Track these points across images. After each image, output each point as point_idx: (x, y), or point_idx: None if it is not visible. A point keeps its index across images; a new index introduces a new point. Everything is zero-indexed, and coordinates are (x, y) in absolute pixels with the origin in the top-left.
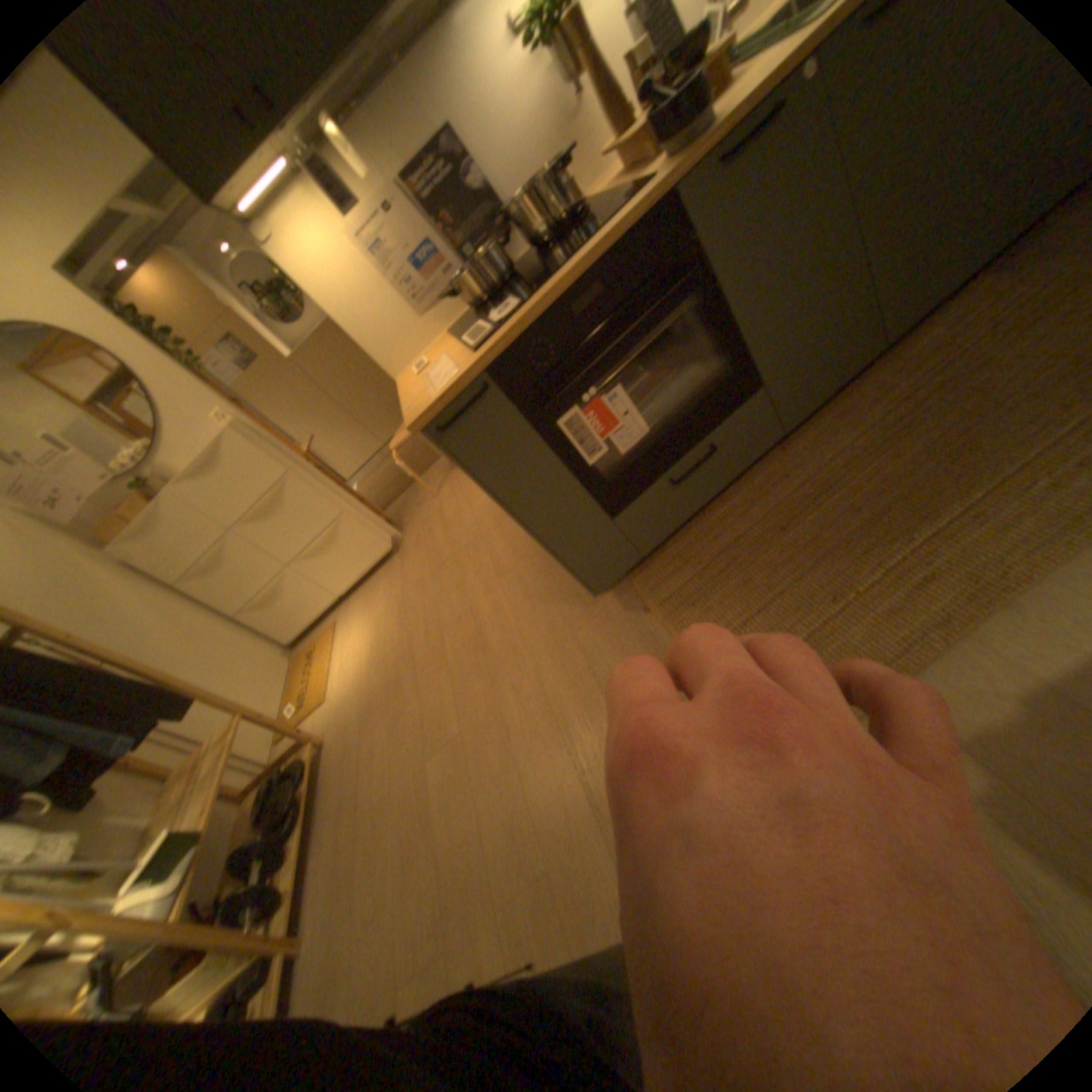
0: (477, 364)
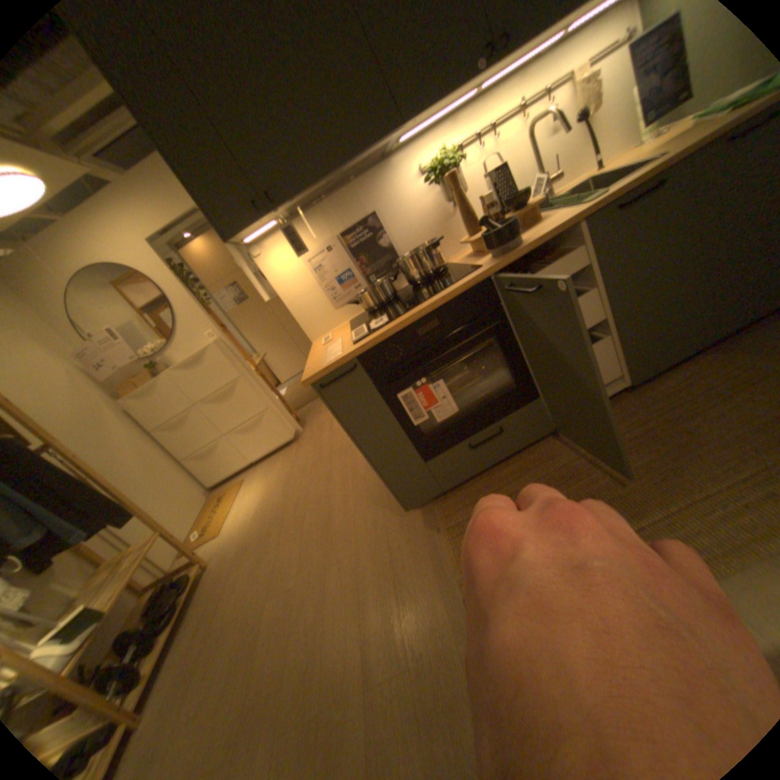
0: (351, 354)
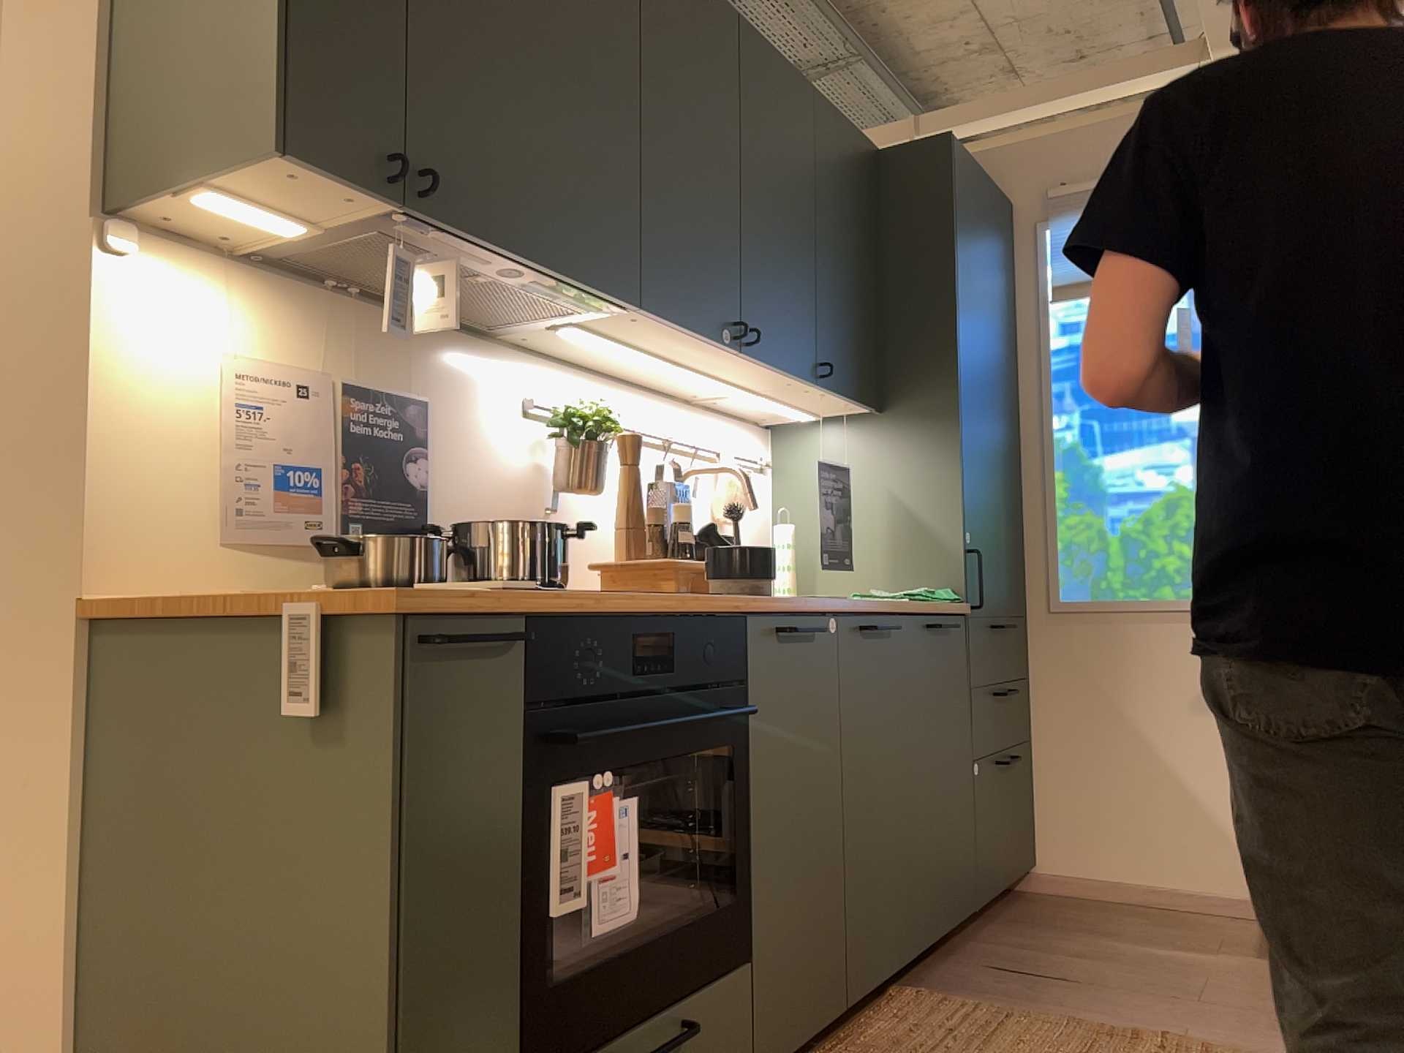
0: (529, 601)
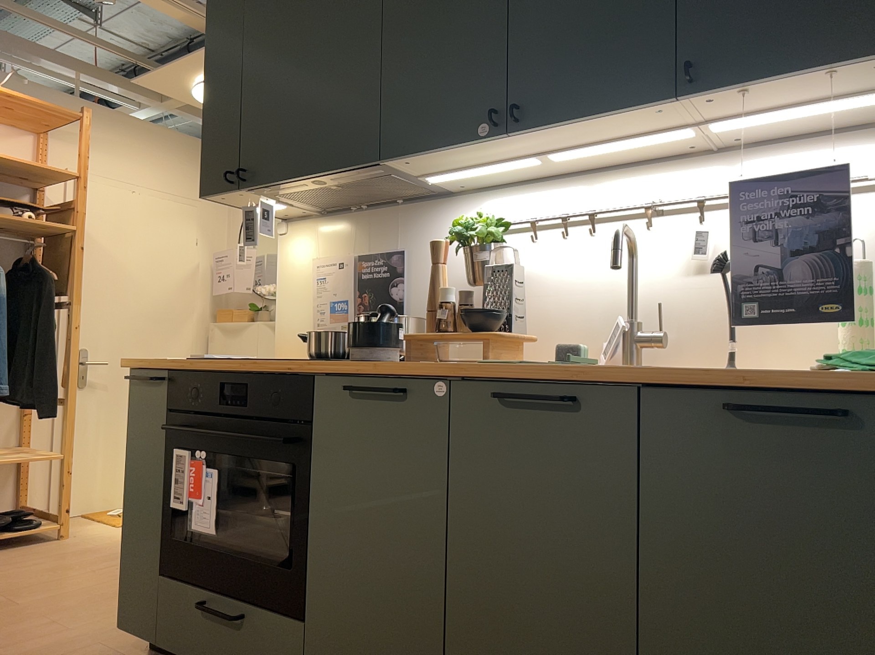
0: (163, 363)
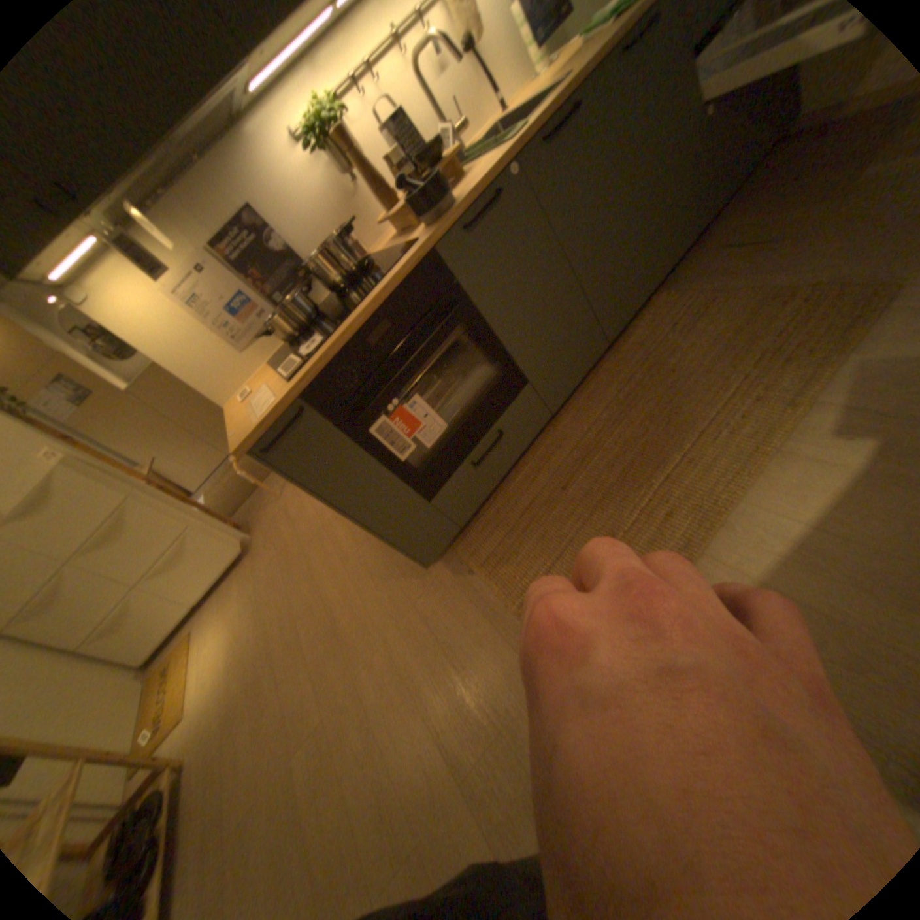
0: (291, 392)
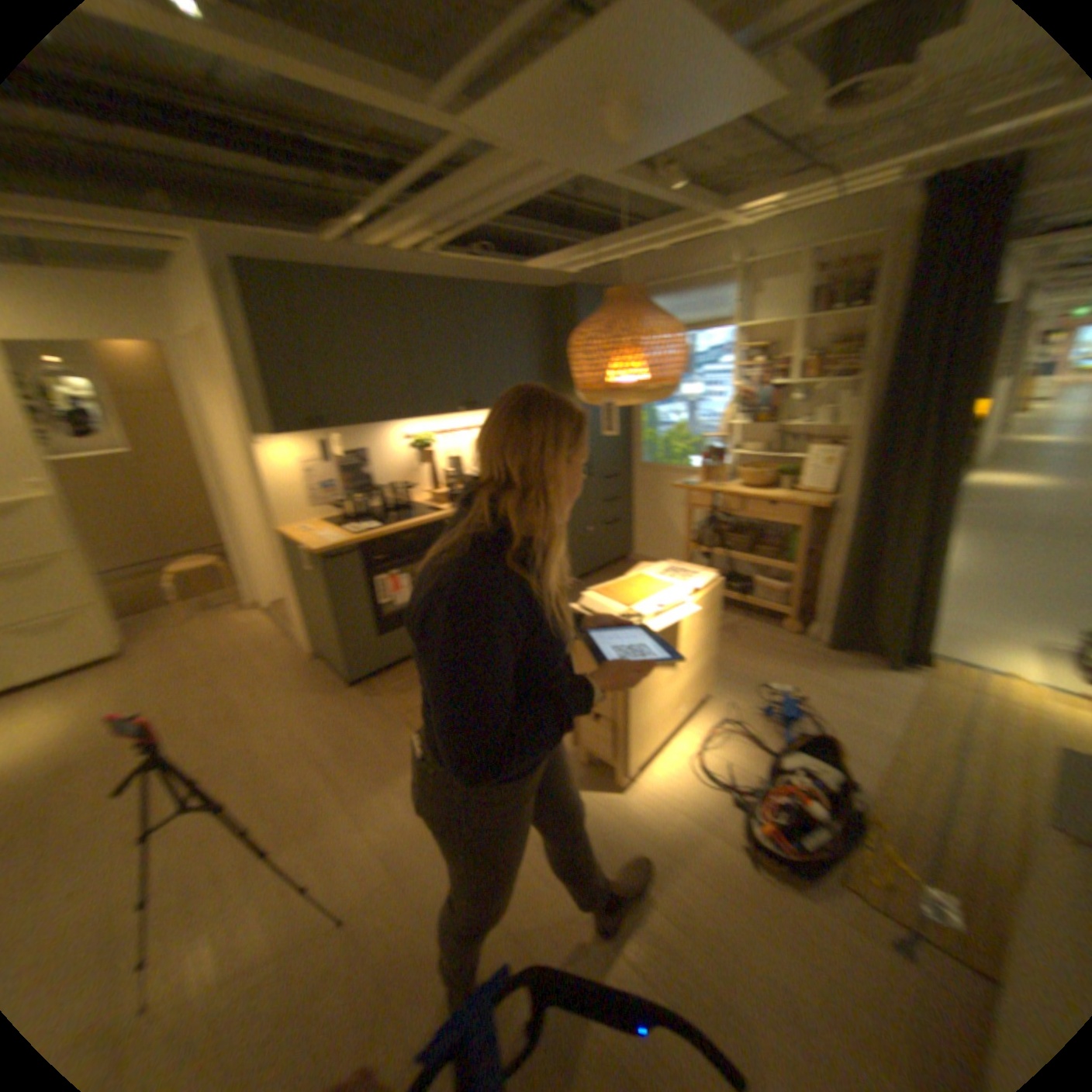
0: (359, 542)
